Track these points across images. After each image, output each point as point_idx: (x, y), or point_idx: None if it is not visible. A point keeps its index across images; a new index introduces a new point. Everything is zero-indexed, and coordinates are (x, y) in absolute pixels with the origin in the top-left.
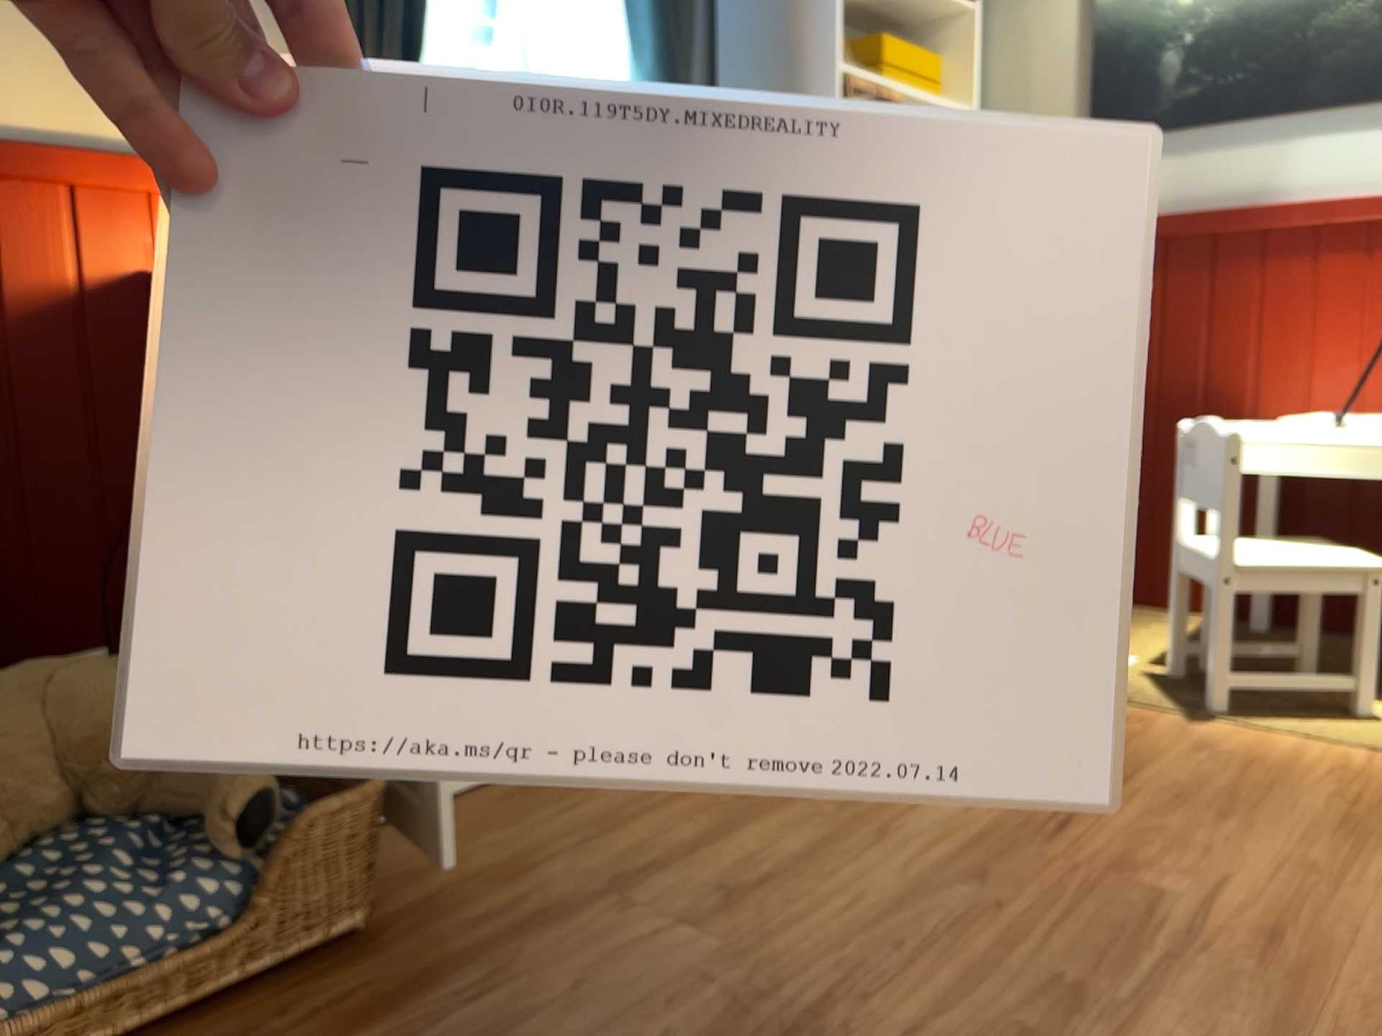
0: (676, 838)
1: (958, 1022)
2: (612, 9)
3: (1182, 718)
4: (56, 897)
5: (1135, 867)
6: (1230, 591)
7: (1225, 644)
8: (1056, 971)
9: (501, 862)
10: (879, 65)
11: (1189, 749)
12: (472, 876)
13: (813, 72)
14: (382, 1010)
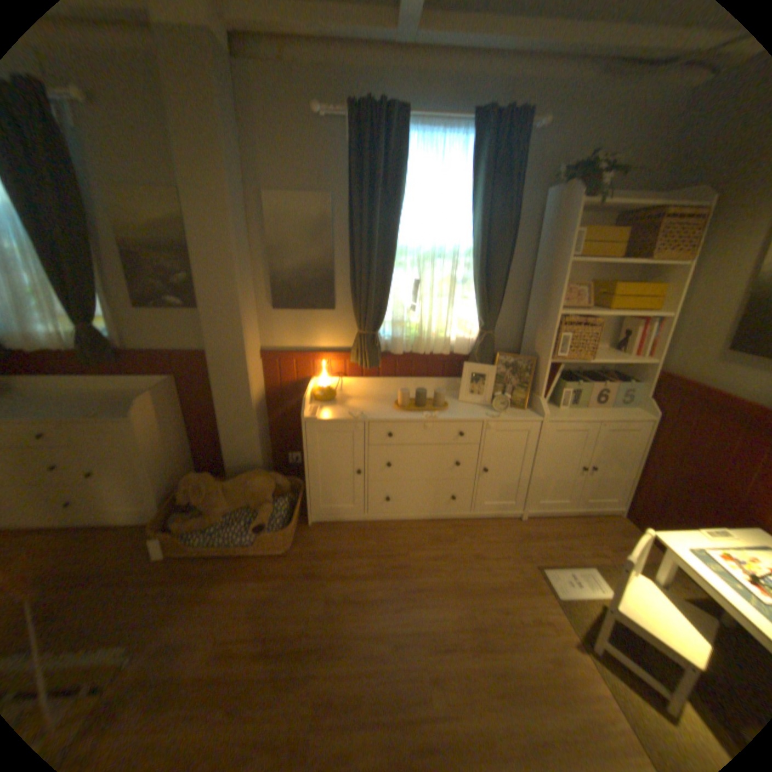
0: (360, 572)
1: (327, 685)
2: (469, 289)
3: (577, 643)
4: (228, 528)
5: (441, 687)
6: (612, 617)
7: (605, 634)
8: (365, 696)
9: (324, 552)
10: (612, 296)
11: (551, 659)
12: (315, 553)
13: (551, 312)
14: (264, 580)
